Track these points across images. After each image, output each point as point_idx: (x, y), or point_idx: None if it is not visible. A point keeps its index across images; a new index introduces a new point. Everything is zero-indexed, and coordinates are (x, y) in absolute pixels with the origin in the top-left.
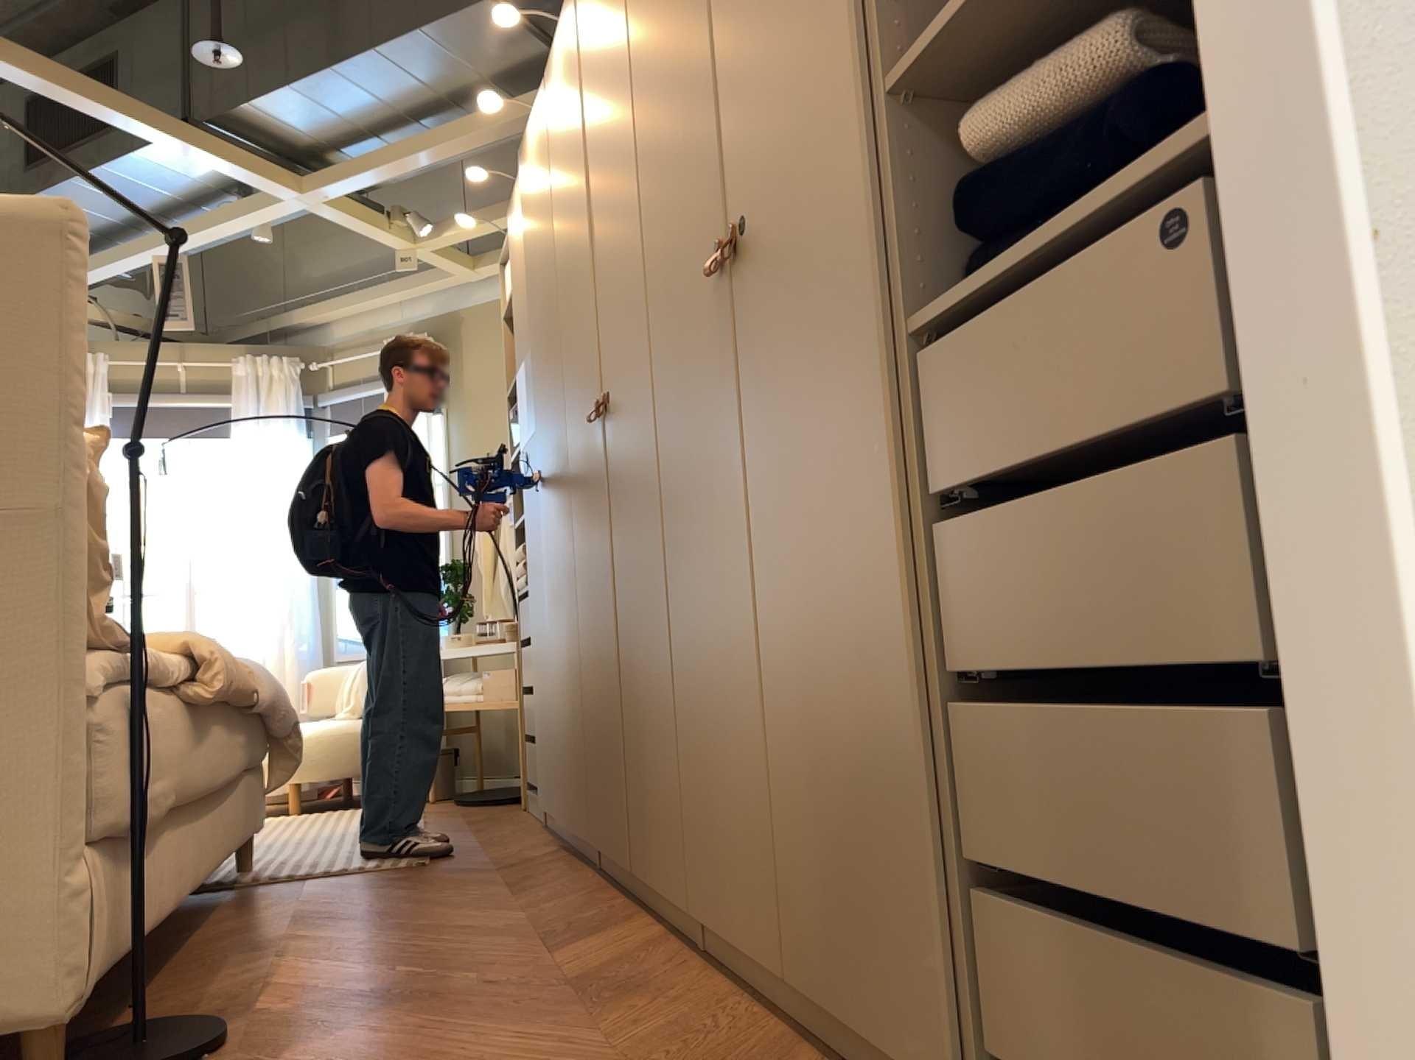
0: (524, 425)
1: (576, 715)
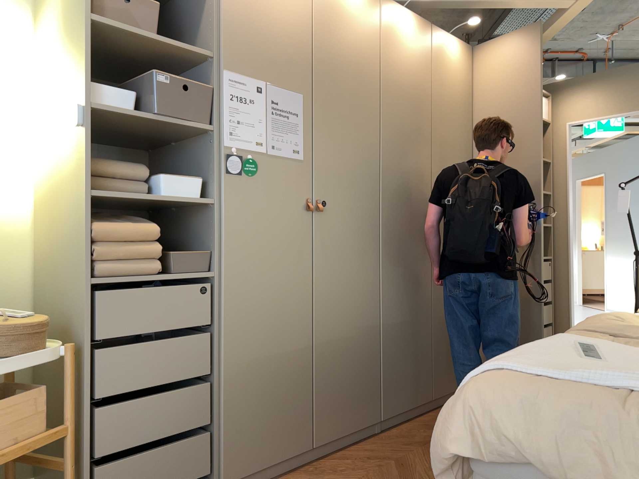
0: (245, 132)
1: (359, 359)
